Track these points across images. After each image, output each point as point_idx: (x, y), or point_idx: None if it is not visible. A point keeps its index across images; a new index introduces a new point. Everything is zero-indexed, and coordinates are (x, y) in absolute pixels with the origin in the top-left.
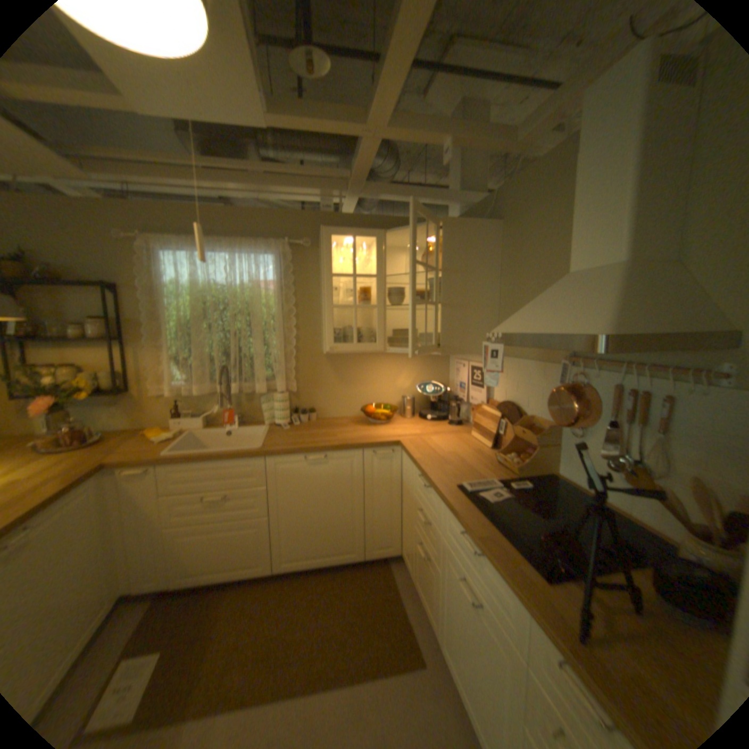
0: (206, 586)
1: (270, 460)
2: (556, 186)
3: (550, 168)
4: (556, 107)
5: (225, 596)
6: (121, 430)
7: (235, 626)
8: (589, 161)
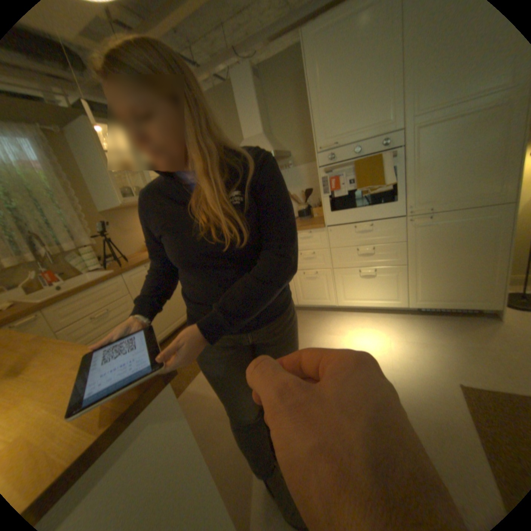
0: None
1: (125, 273)
2: (216, 104)
3: (210, 95)
4: (207, 68)
5: None
6: None
7: None
8: (239, 95)
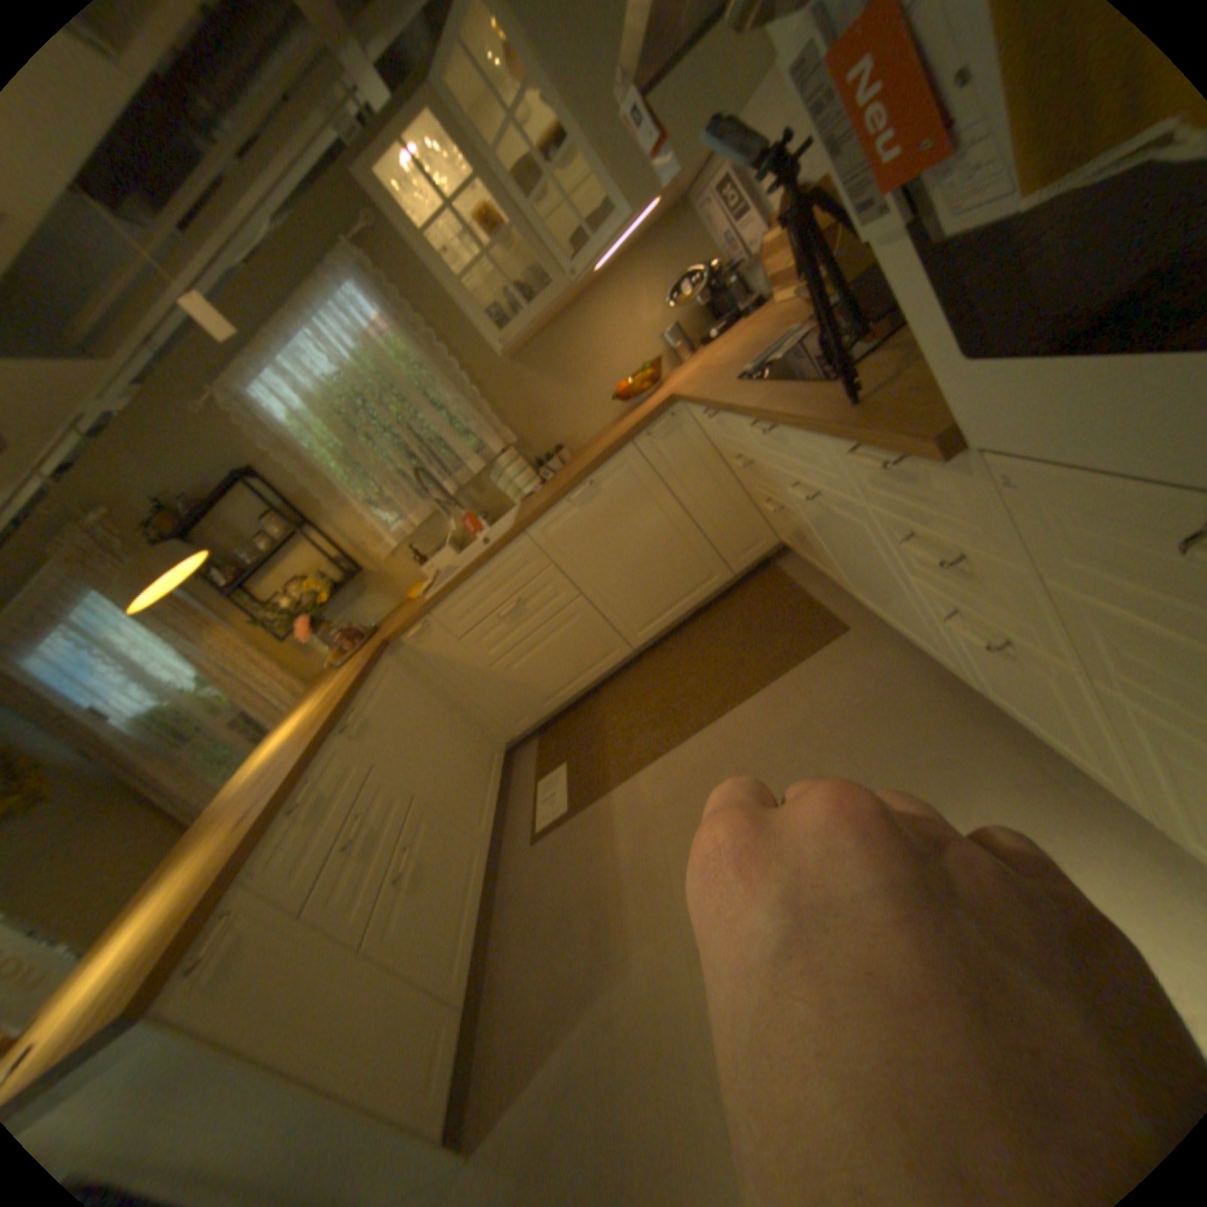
0: (577, 693)
1: (534, 528)
2: None
3: None
4: None
5: (603, 692)
6: (393, 608)
7: (624, 707)
8: None
